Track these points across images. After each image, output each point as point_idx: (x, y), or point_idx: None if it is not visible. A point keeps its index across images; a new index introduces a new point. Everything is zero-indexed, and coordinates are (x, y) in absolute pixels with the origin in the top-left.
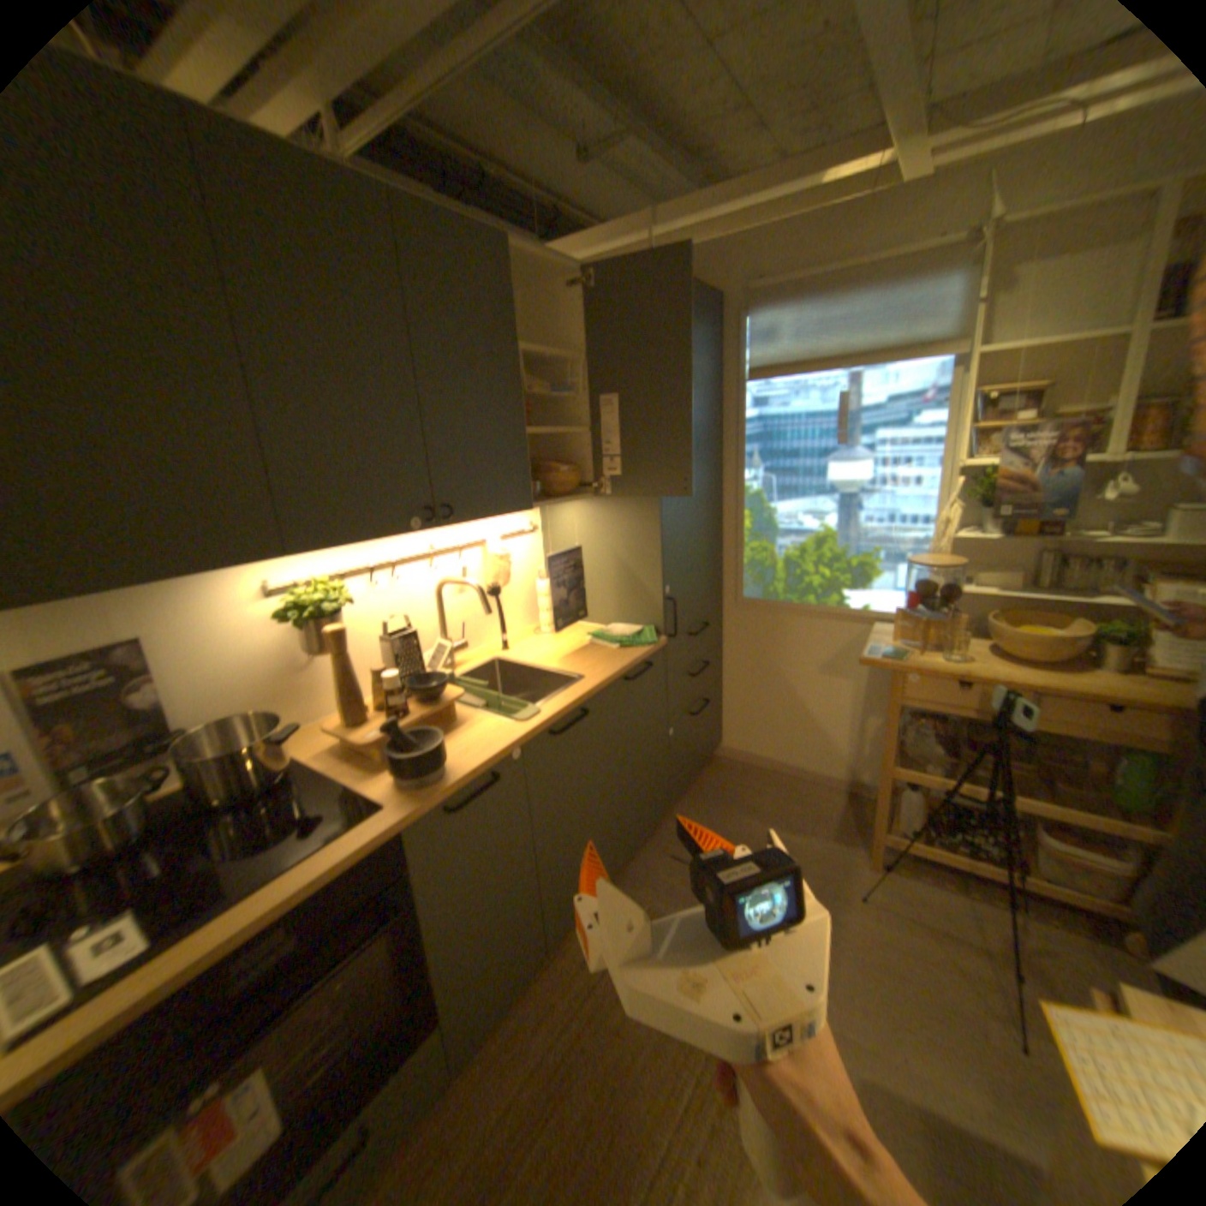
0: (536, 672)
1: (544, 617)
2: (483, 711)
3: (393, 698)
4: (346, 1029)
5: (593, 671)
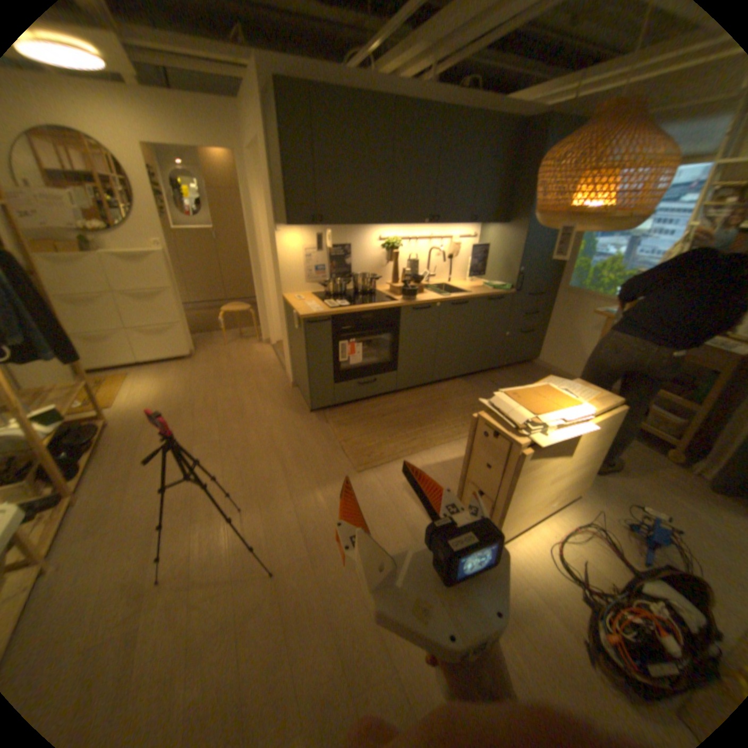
0: (456, 290)
1: (467, 274)
2: (432, 293)
3: (406, 281)
4: (376, 355)
5: (476, 292)
